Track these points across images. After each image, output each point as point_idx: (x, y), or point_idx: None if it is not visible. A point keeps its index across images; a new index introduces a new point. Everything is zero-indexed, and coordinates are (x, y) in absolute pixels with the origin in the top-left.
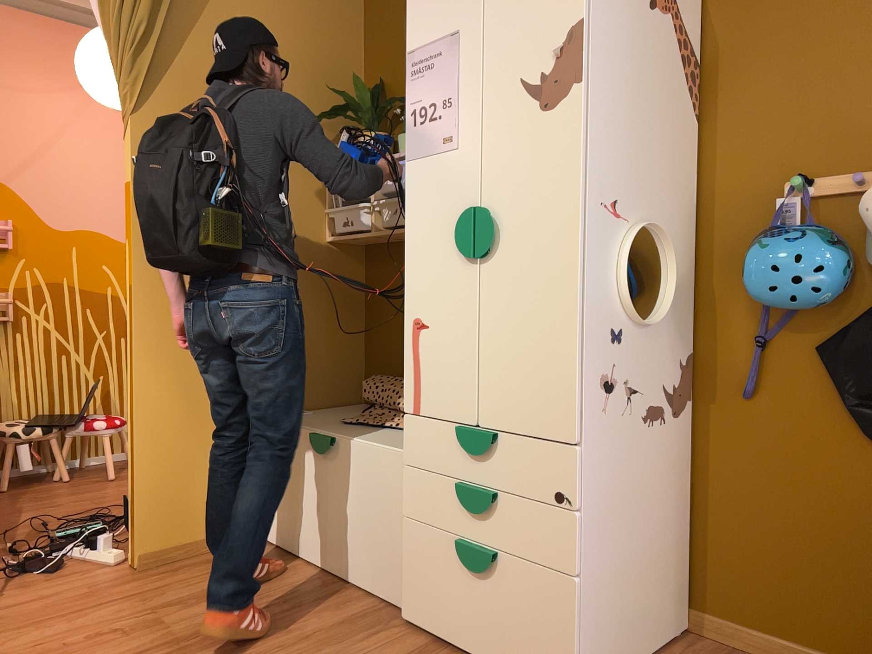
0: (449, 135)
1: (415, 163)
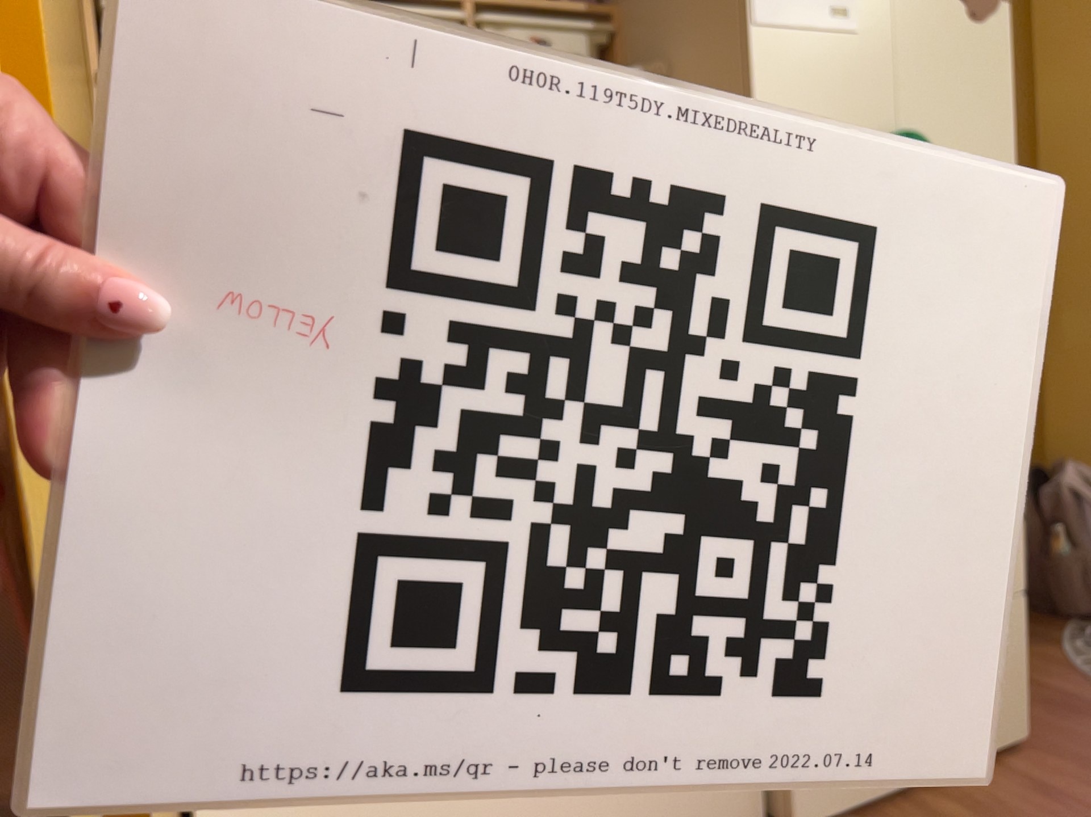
0: (845, 5)
1: (778, 33)
